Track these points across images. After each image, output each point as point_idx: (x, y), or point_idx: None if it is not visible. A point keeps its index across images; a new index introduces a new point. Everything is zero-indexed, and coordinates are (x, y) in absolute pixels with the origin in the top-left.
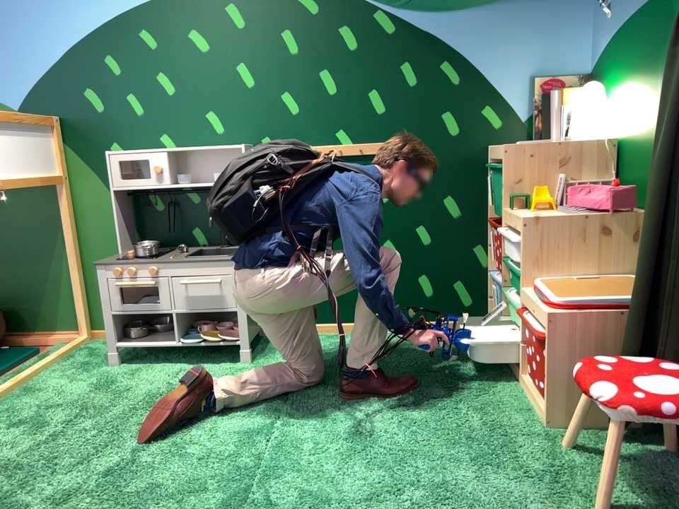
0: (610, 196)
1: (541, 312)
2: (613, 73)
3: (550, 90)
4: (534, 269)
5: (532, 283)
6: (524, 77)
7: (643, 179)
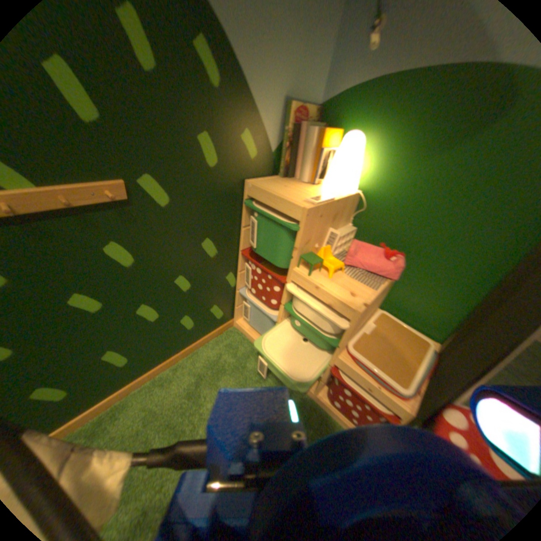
0: (400, 269)
1: (403, 407)
2: (377, 126)
3: (302, 119)
4: (349, 337)
5: (345, 345)
6: (285, 95)
7: (398, 240)
